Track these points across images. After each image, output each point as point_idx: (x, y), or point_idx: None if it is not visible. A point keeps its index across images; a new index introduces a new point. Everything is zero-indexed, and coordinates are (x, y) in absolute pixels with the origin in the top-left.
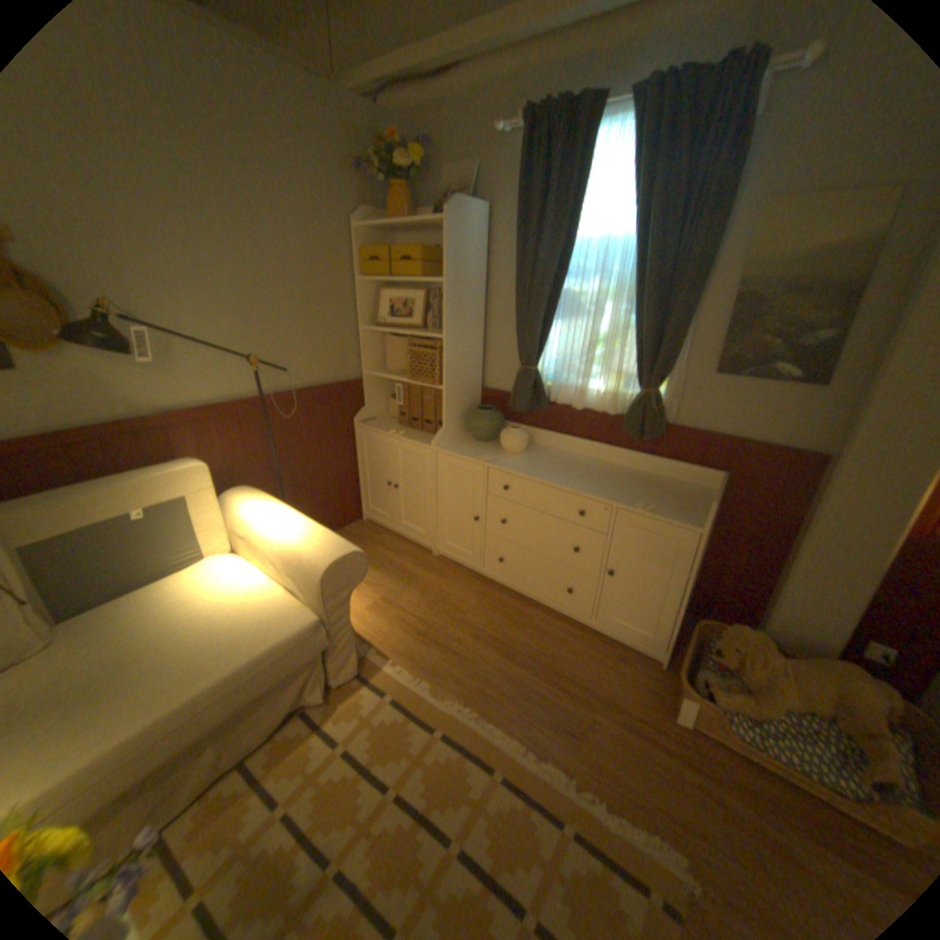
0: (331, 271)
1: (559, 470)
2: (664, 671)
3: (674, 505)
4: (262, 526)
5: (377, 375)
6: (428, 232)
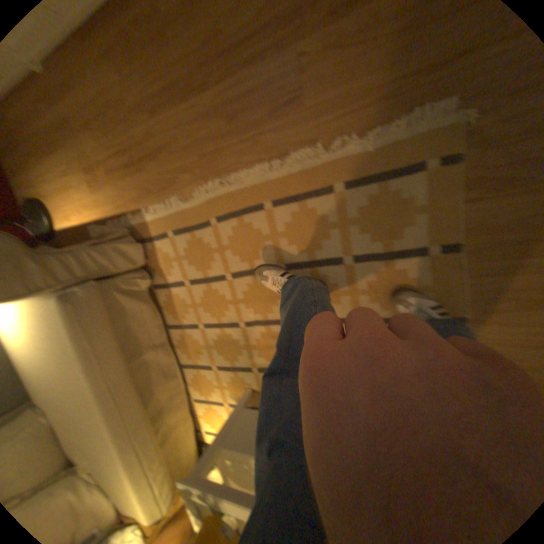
0: None
1: None
2: None
3: None
4: None
5: None
6: None
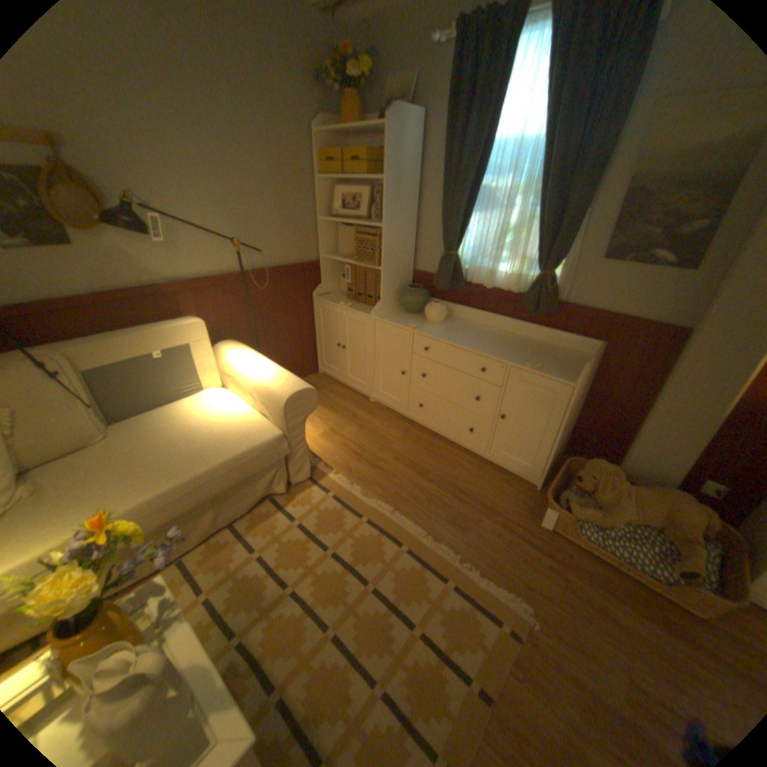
0: (295, 171)
1: (469, 337)
2: (538, 492)
3: (556, 366)
4: (243, 368)
5: (331, 259)
6: (374, 136)
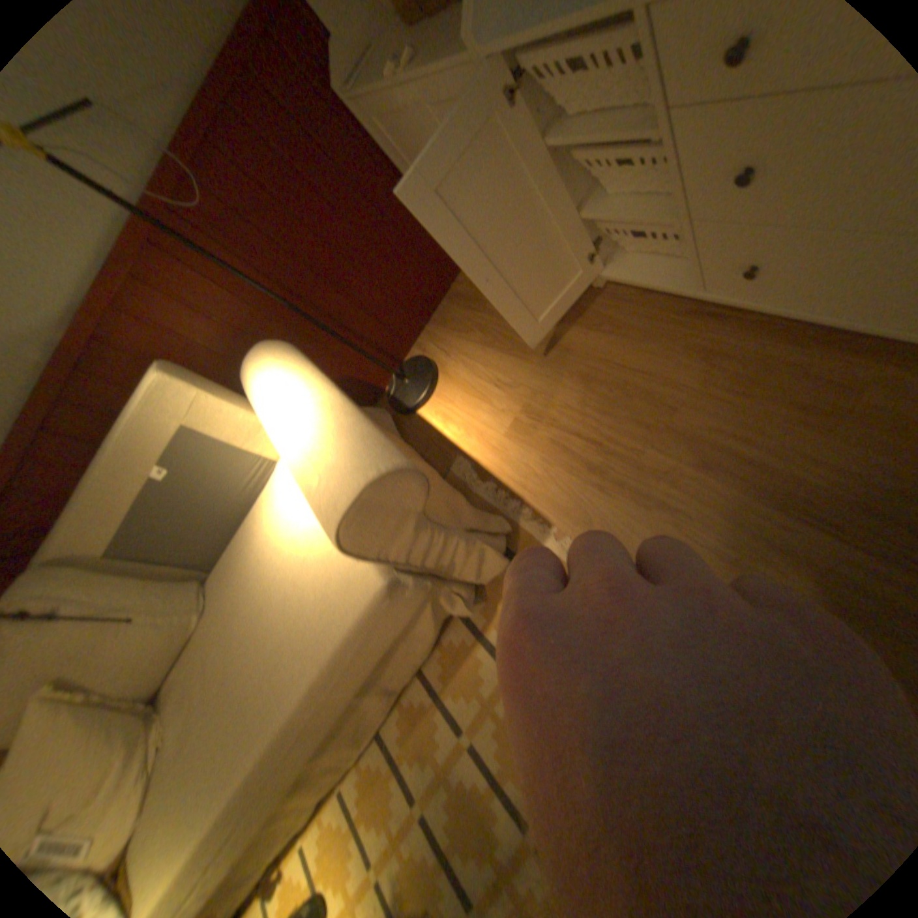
0: None
1: None
2: None
3: None
4: (273, 431)
5: None
6: None
